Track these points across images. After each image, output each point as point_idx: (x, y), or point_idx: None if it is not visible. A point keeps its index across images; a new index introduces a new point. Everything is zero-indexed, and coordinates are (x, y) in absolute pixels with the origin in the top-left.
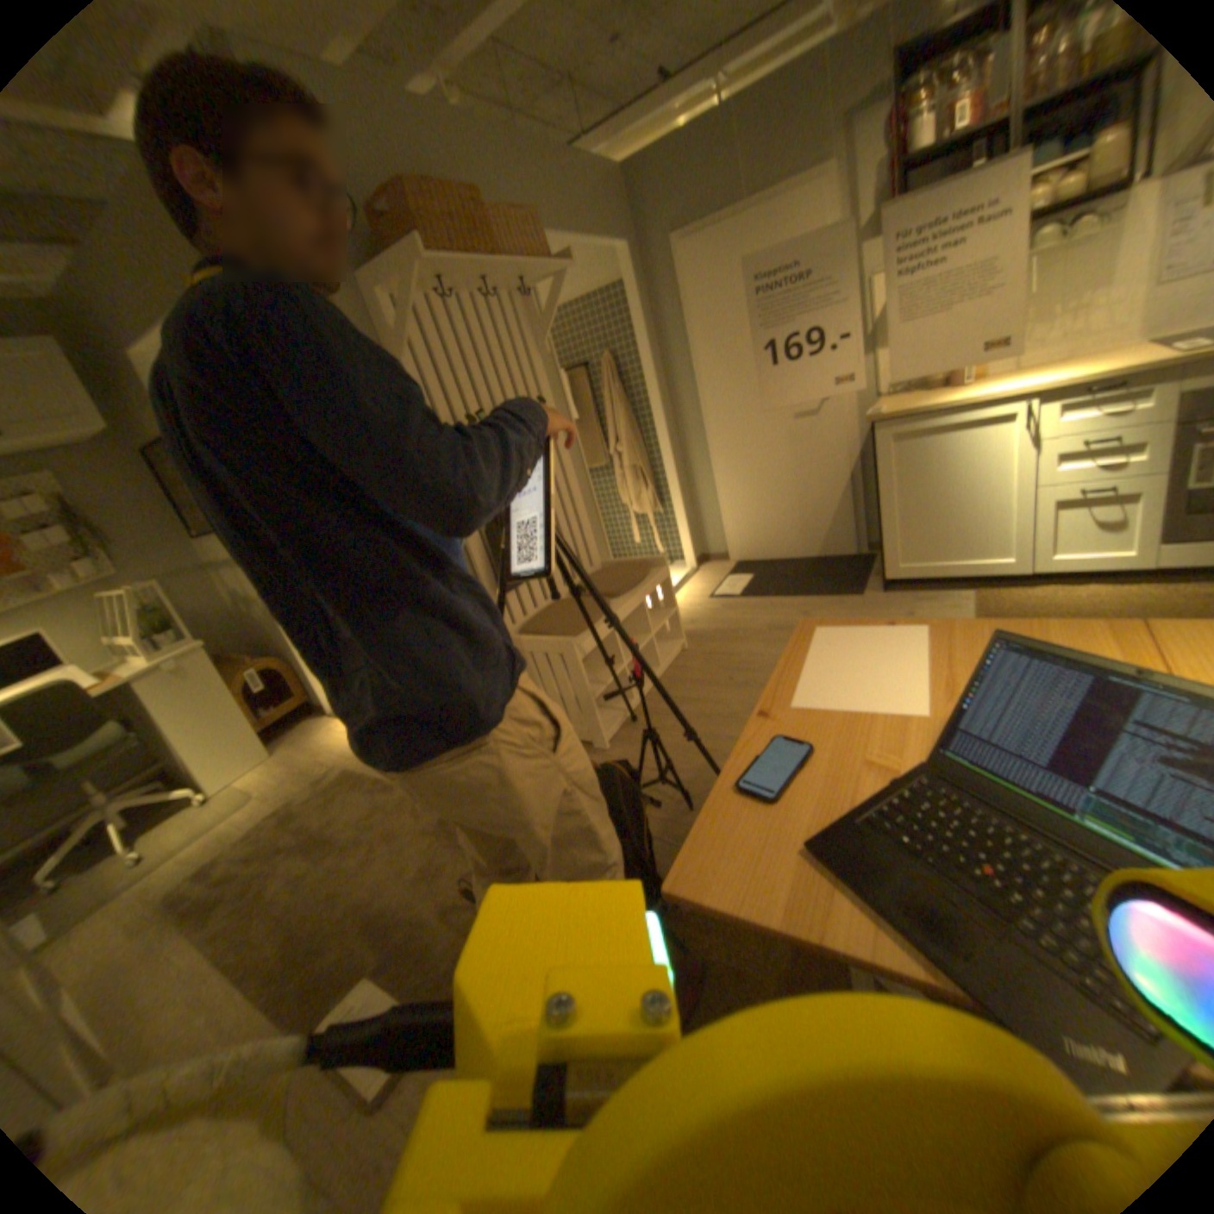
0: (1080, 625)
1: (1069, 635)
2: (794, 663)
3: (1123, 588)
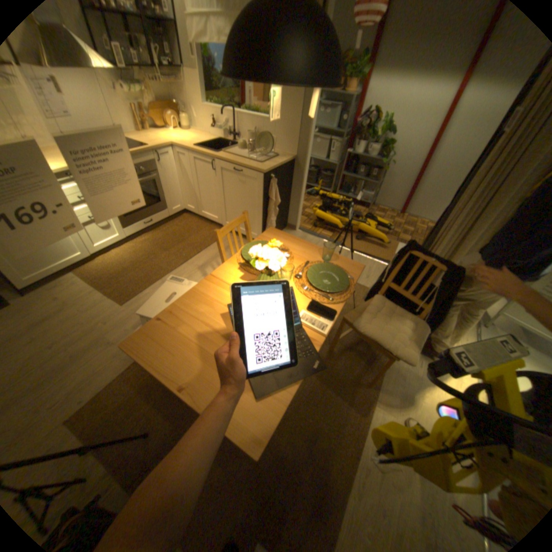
0: (206, 283)
1: (210, 288)
2: (158, 362)
3: (122, 246)
